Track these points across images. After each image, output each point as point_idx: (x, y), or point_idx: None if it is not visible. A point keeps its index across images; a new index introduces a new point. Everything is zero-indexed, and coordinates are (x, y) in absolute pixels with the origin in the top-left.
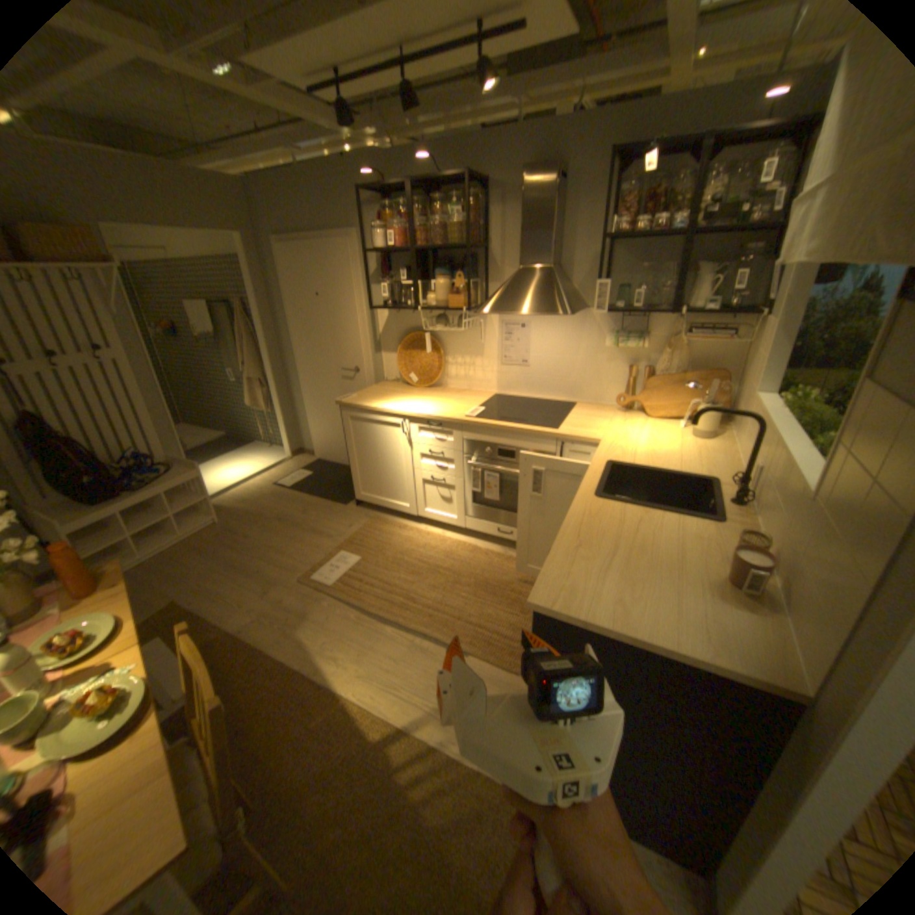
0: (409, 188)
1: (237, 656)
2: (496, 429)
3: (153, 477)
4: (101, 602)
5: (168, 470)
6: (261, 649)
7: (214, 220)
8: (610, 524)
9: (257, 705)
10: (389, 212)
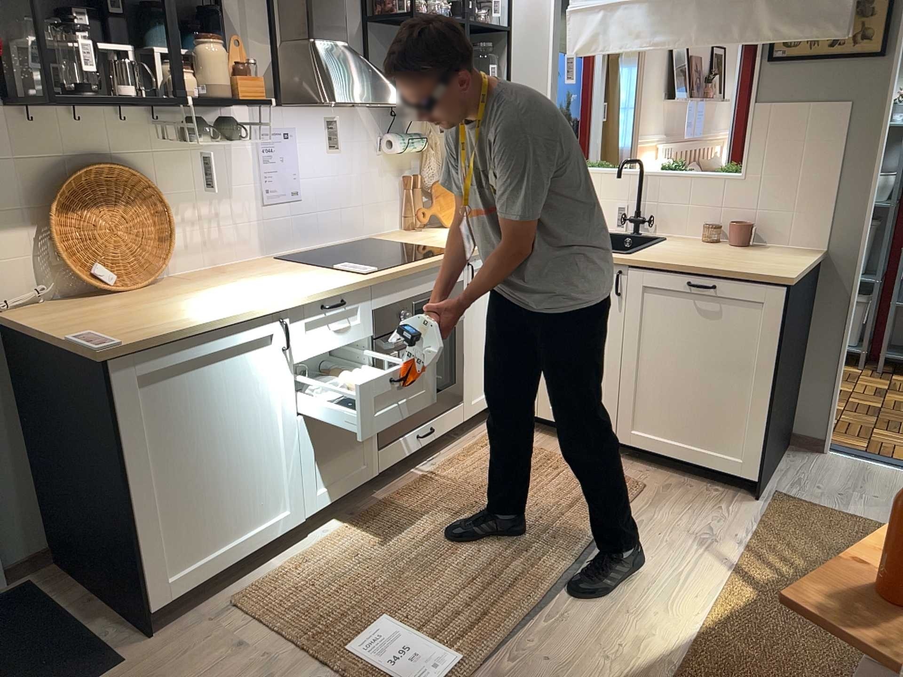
0: None
1: None
2: (412, 274)
3: None
4: None
5: None
6: None
7: None
8: (676, 256)
9: None
10: None
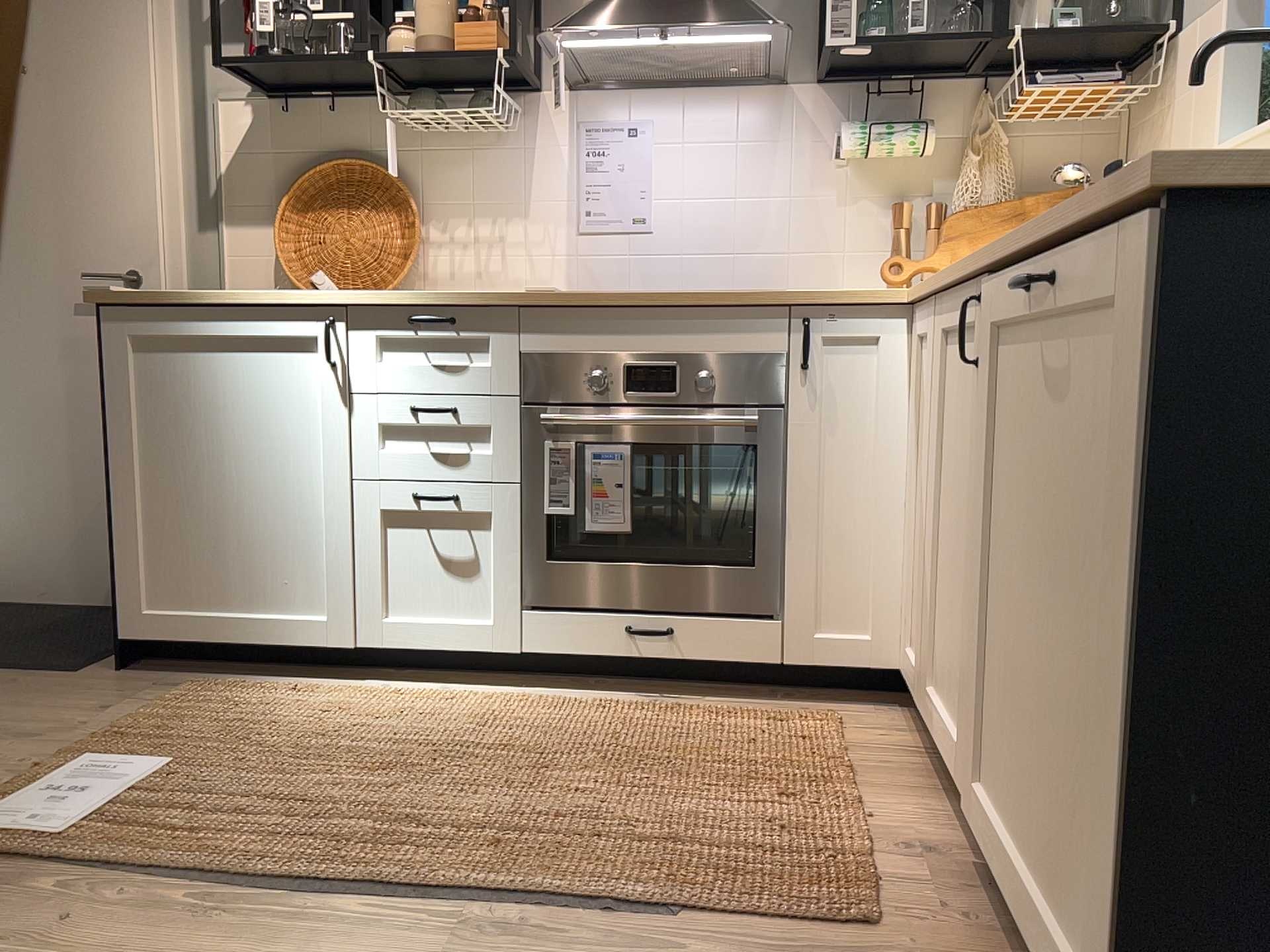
0: None
1: None
2: (624, 308)
3: None
4: None
5: None
6: None
7: None
8: None
9: None
10: None
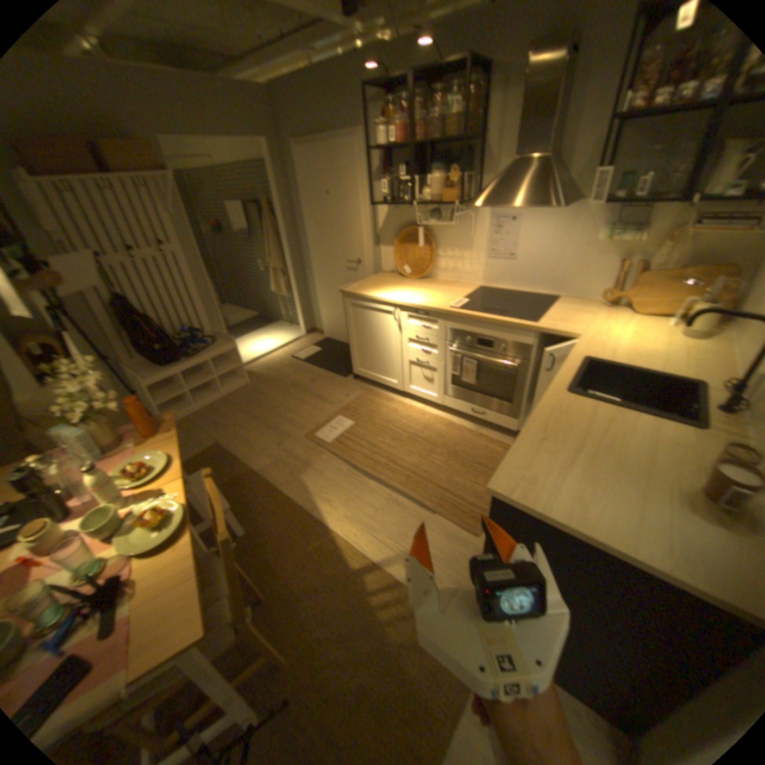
0: (410, 80)
1: (257, 488)
2: (476, 320)
3: (201, 347)
4: (157, 443)
5: (211, 342)
6: (274, 485)
7: (243, 126)
8: (578, 421)
9: (269, 527)
10: (390, 106)
